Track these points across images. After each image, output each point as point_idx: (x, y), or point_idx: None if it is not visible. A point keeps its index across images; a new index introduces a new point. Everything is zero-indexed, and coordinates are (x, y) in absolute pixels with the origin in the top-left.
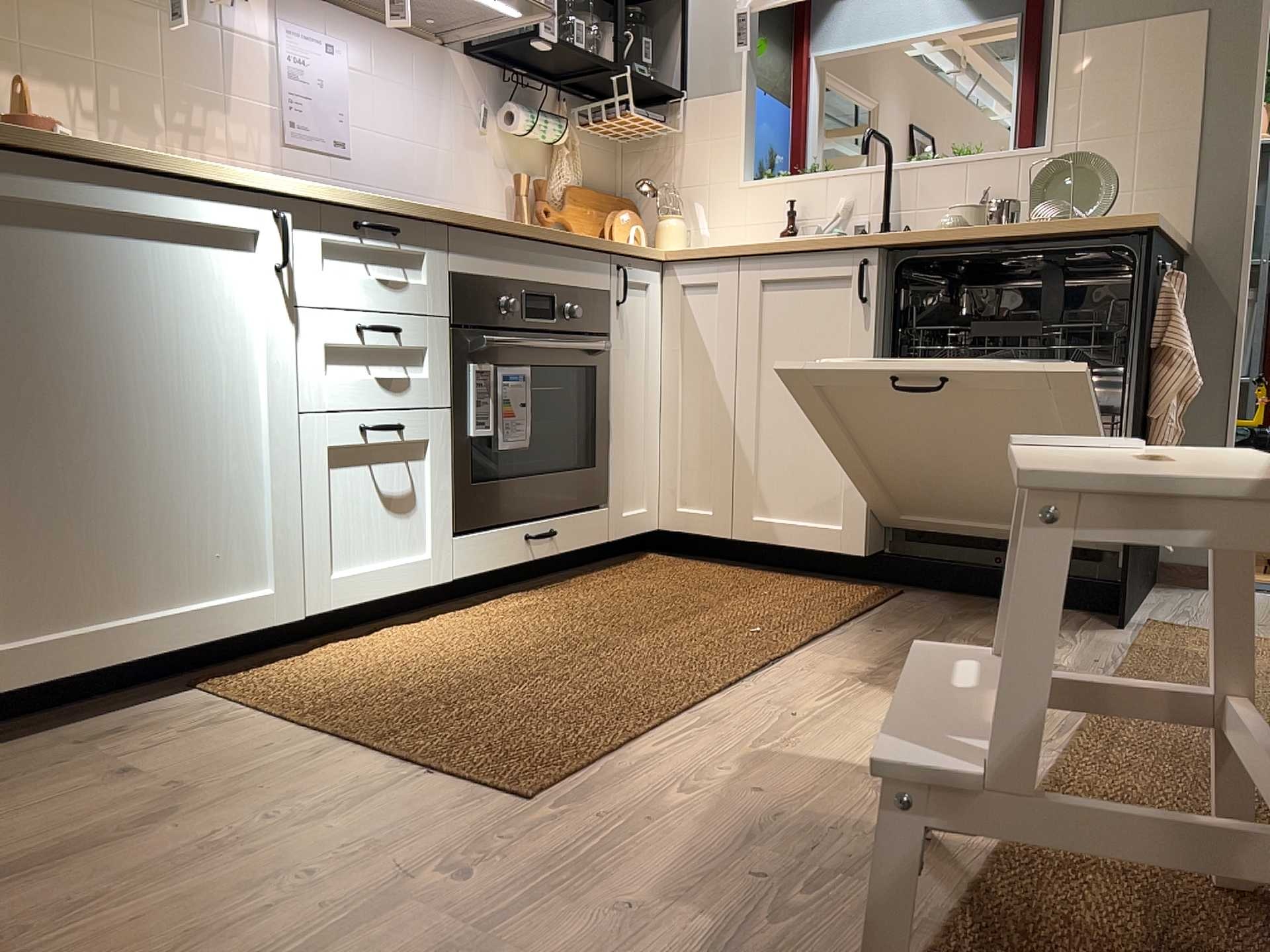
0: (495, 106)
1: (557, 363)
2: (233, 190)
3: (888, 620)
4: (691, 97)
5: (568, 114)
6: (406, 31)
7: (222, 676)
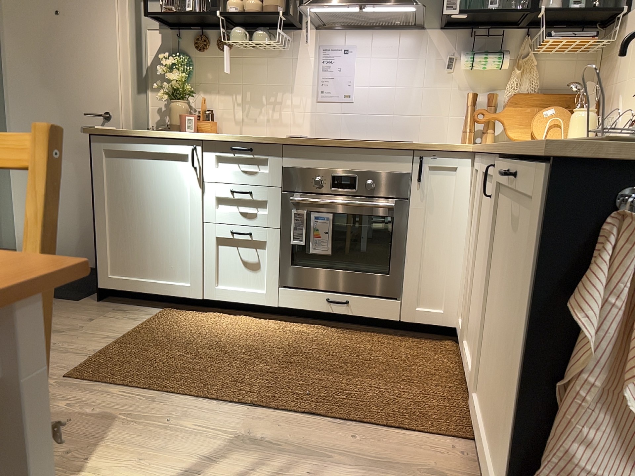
0: (461, 53)
1: (361, 214)
2: (176, 139)
3: (372, 442)
4: (632, 9)
5: (525, 44)
6: (393, 27)
7: (178, 309)
